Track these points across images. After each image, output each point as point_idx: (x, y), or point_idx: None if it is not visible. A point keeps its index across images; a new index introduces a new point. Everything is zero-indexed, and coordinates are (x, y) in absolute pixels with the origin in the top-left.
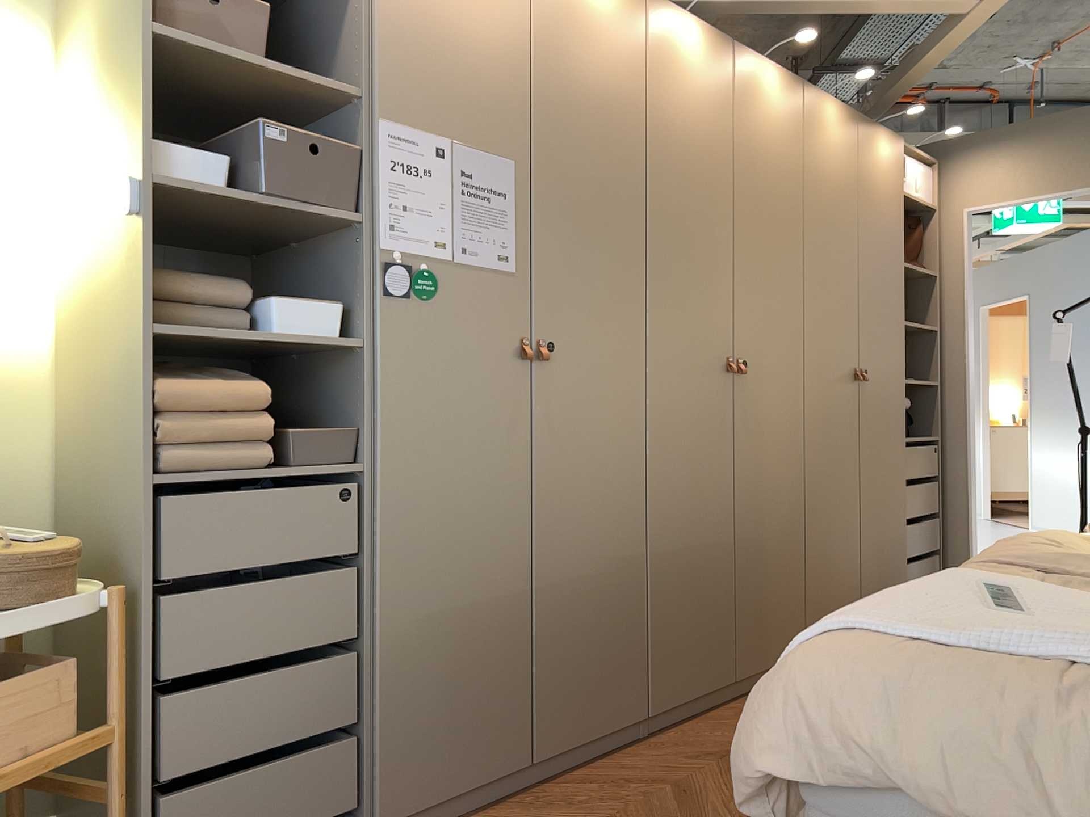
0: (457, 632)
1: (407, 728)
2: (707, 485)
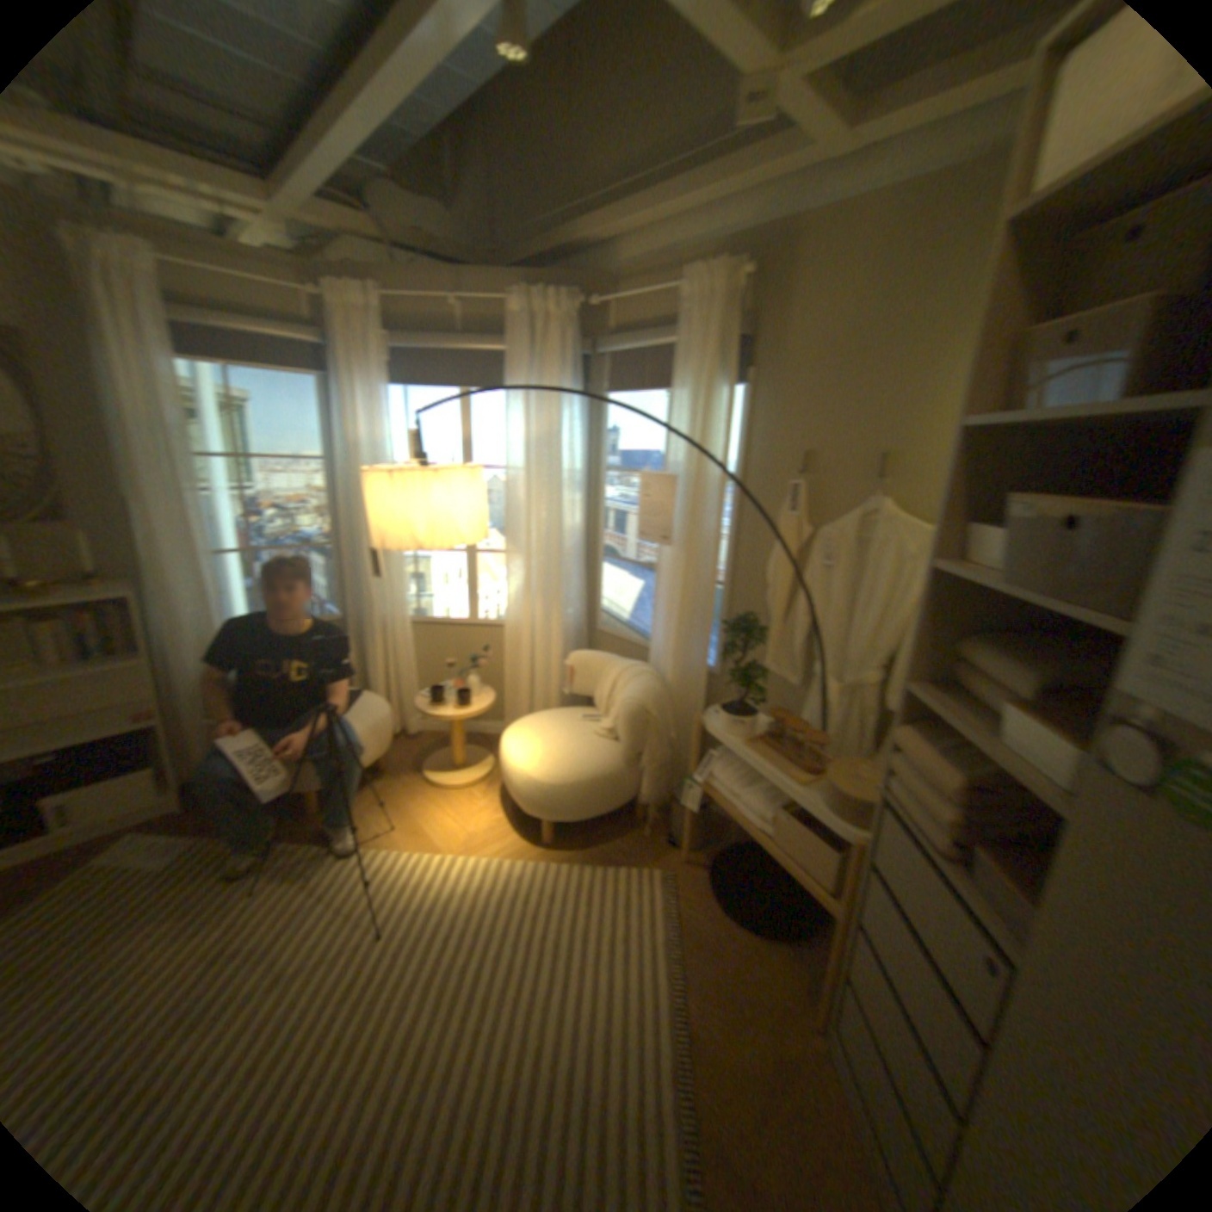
0: None
1: None
2: None
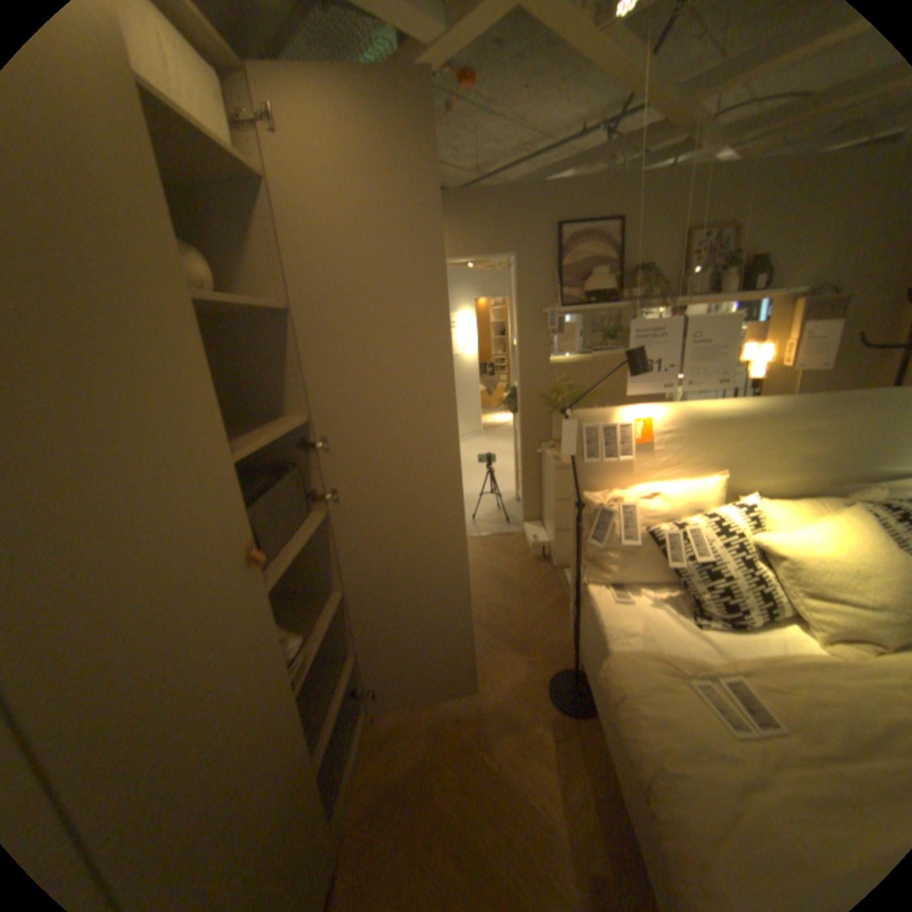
0: None
1: None
2: (272, 727)
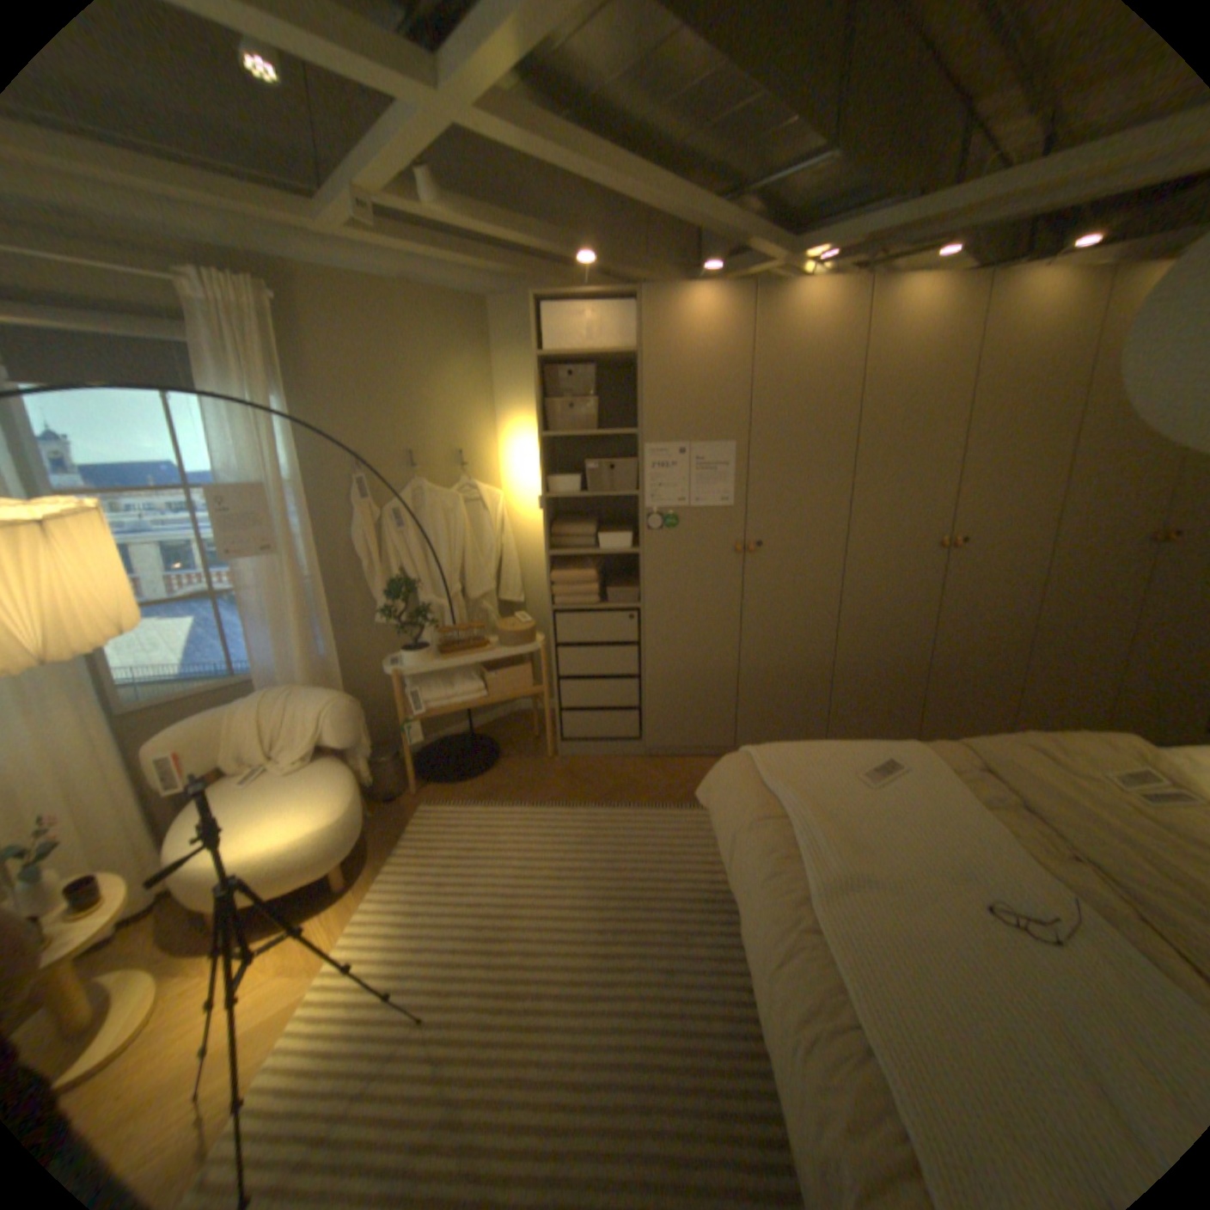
0: (694, 681)
1: (666, 715)
2: (910, 624)
